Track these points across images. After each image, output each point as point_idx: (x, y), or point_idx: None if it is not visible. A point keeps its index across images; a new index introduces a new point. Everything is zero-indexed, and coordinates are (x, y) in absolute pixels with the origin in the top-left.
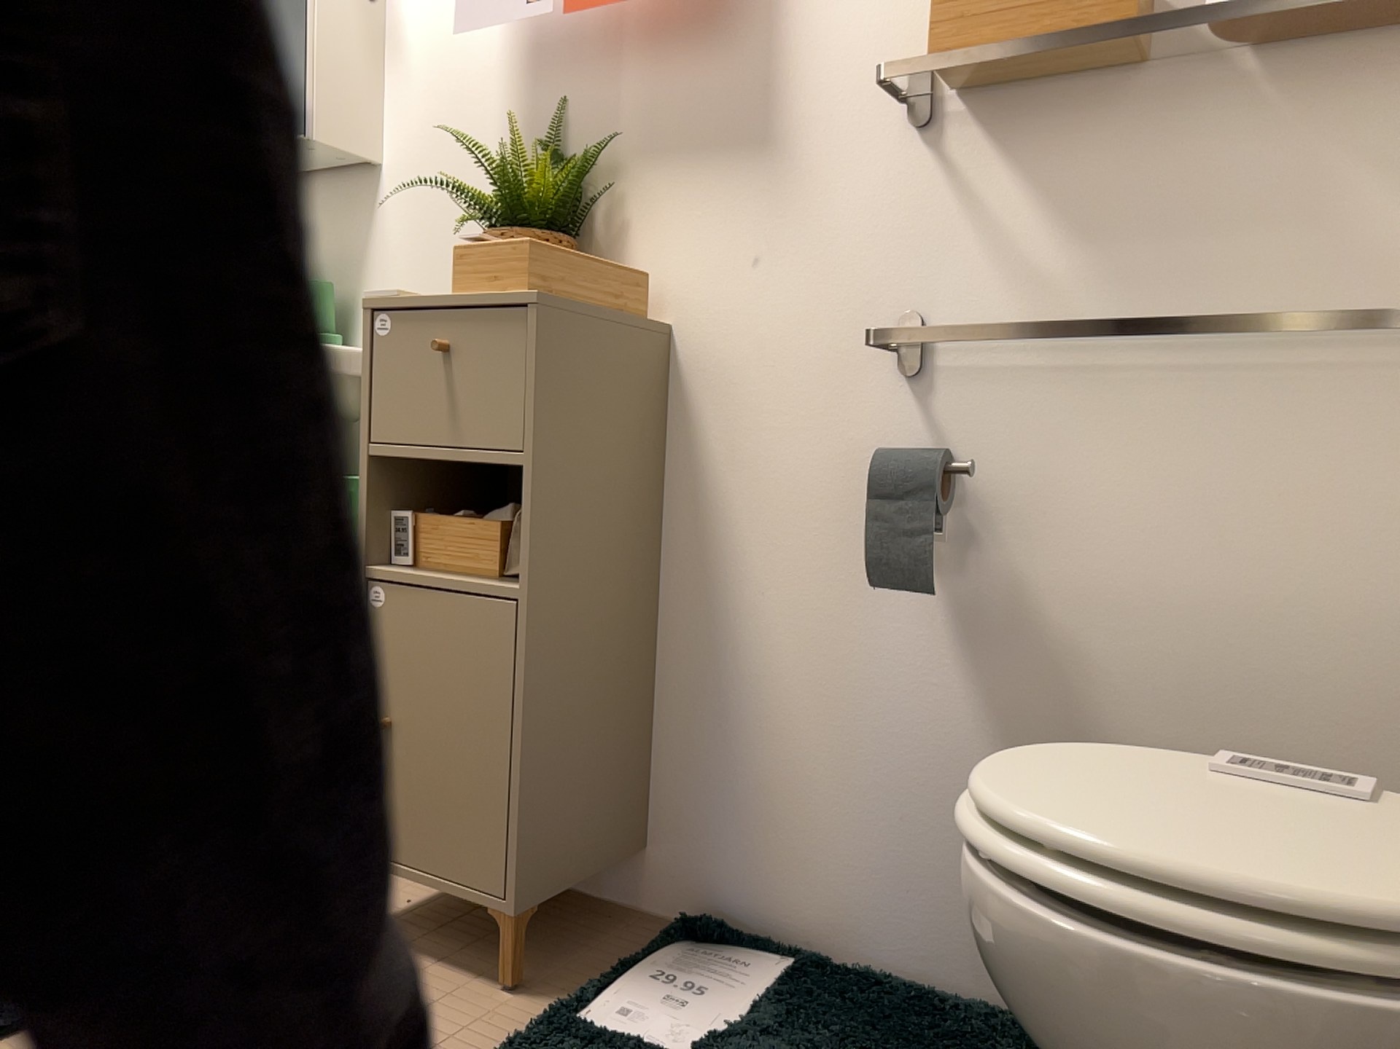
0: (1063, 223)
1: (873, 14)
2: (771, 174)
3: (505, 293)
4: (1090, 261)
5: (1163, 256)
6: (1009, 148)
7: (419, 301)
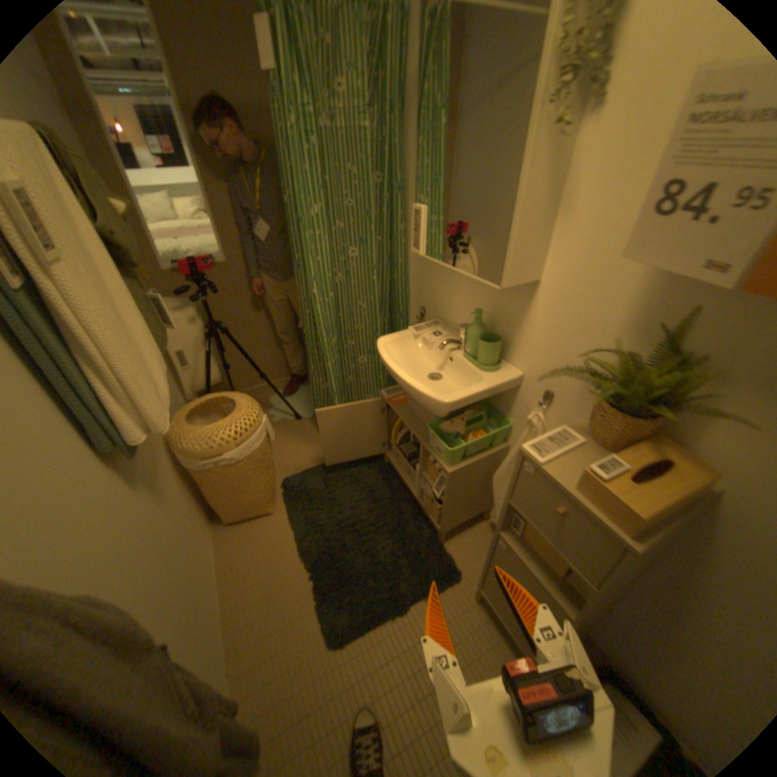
0: None
1: None
2: None
3: (617, 529)
4: None
5: None
6: None
7: (556, 479)
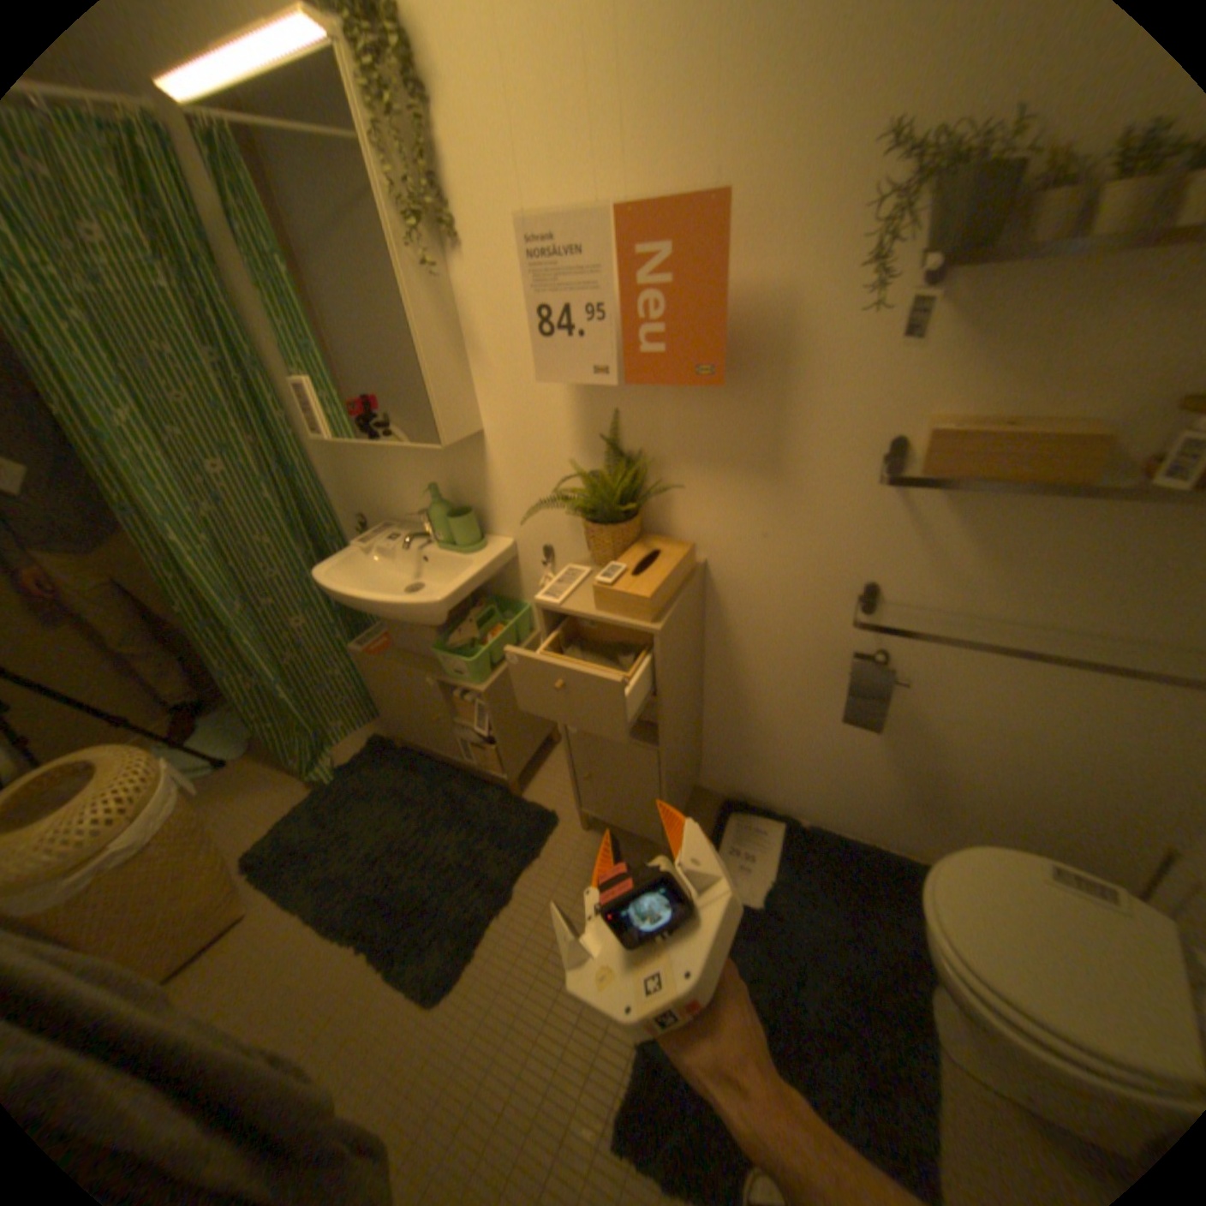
0: (987, 551)
1: (867, 393)
2: (778, 487)
3: (637, 623)
4: (1001, 575)
5: (1053, 581)
6: (958, 500)
7: (577, 613)
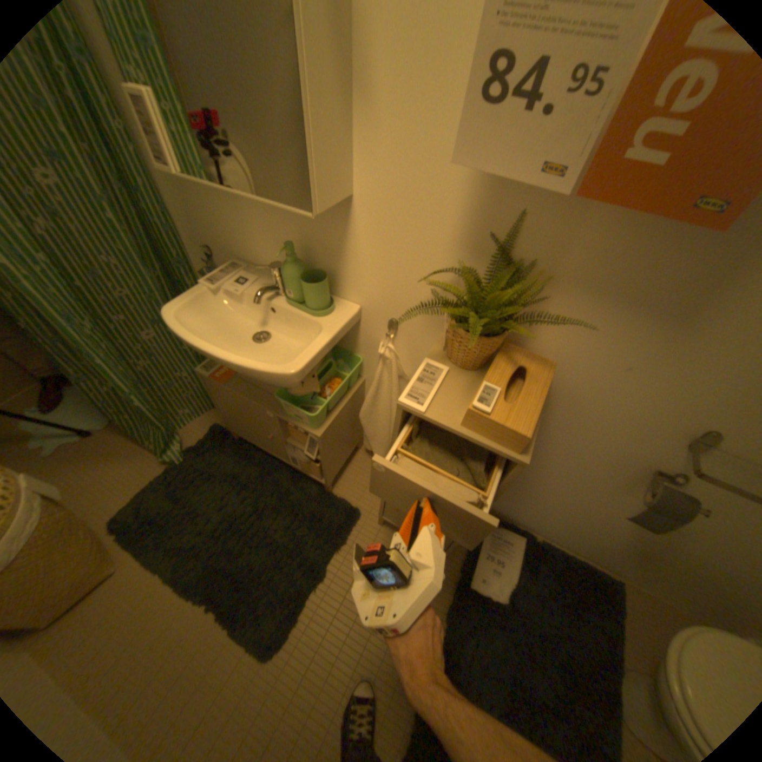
0: None
1: None
2: (677, 332)
3: (505, 450)
4: None
5: None
6: None
7: (442, 423)
